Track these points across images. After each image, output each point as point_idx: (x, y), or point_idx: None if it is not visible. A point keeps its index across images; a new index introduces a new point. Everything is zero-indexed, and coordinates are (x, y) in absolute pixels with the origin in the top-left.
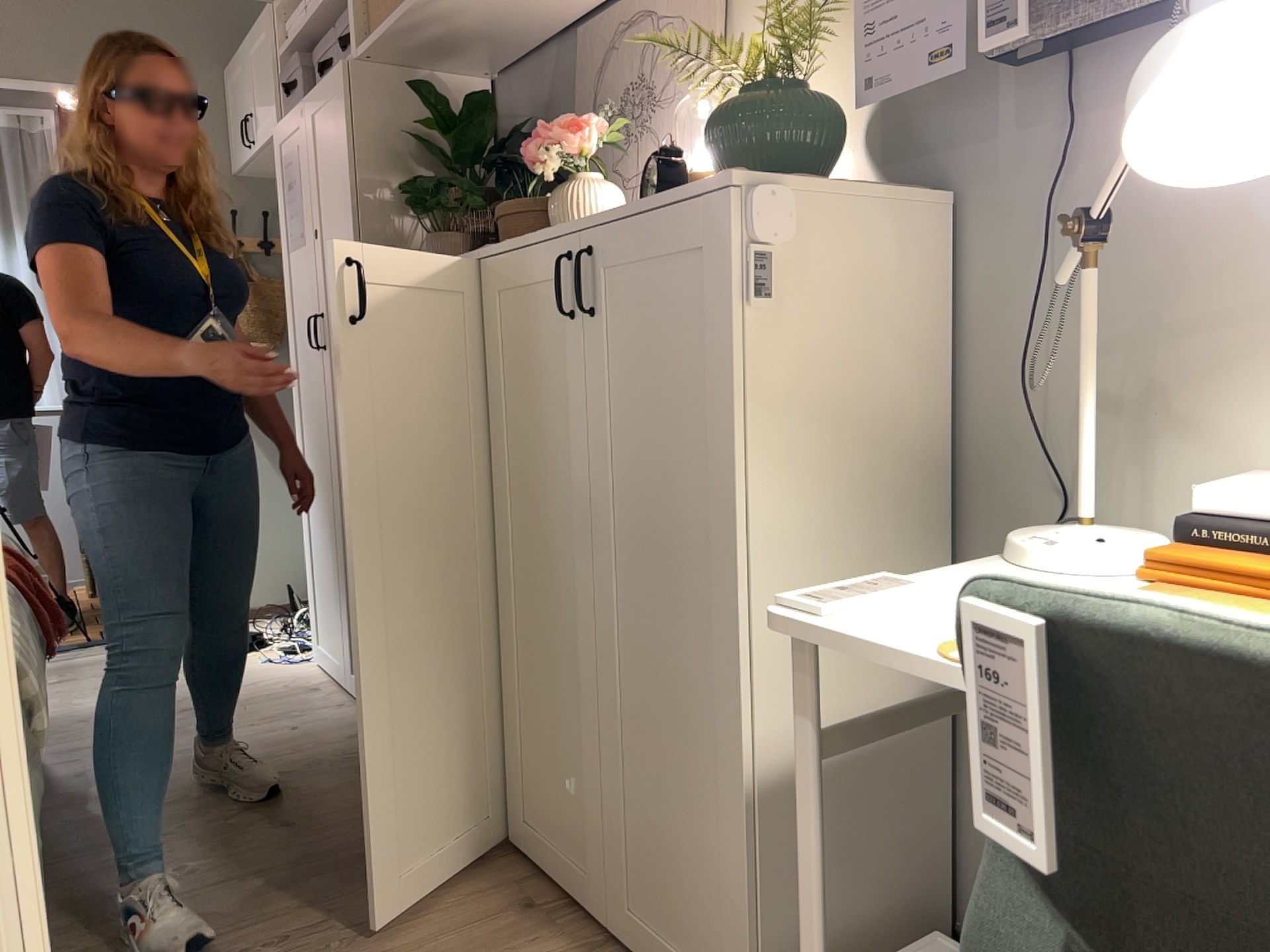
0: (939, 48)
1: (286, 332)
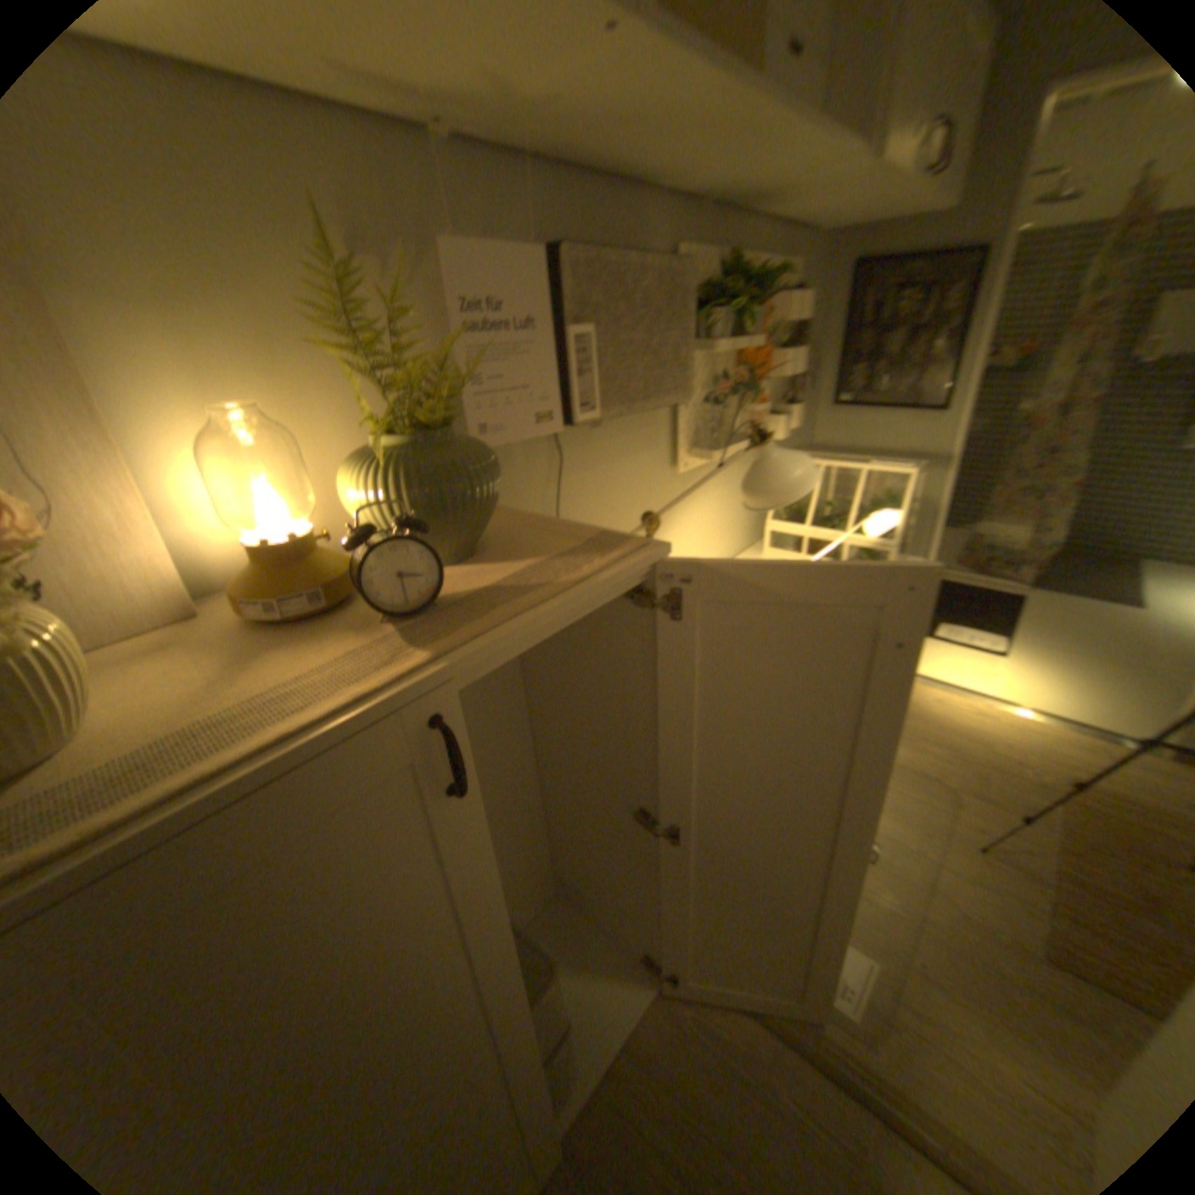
0: (537, 406)
1: None
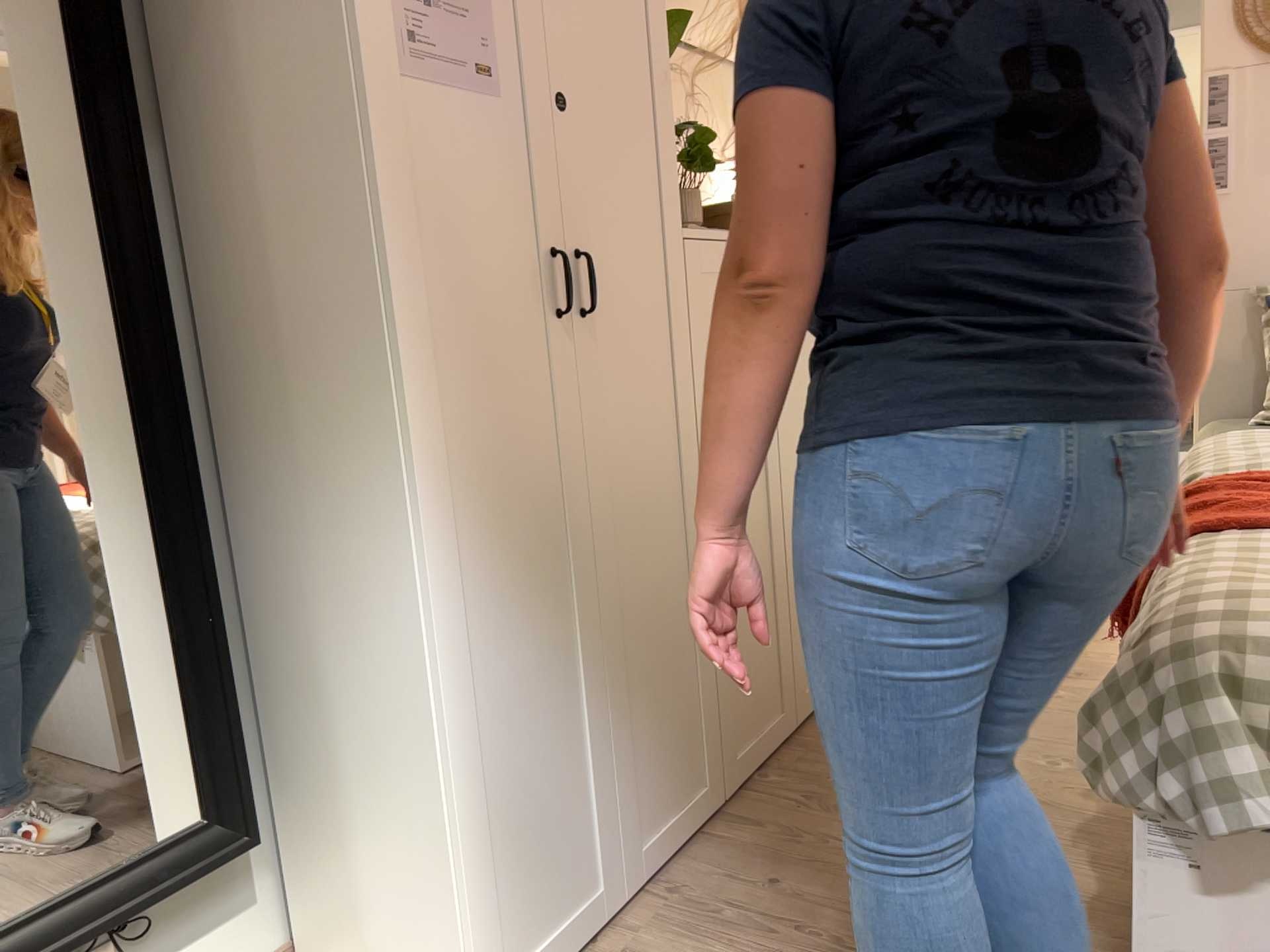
0: None
1: (381, 270)
